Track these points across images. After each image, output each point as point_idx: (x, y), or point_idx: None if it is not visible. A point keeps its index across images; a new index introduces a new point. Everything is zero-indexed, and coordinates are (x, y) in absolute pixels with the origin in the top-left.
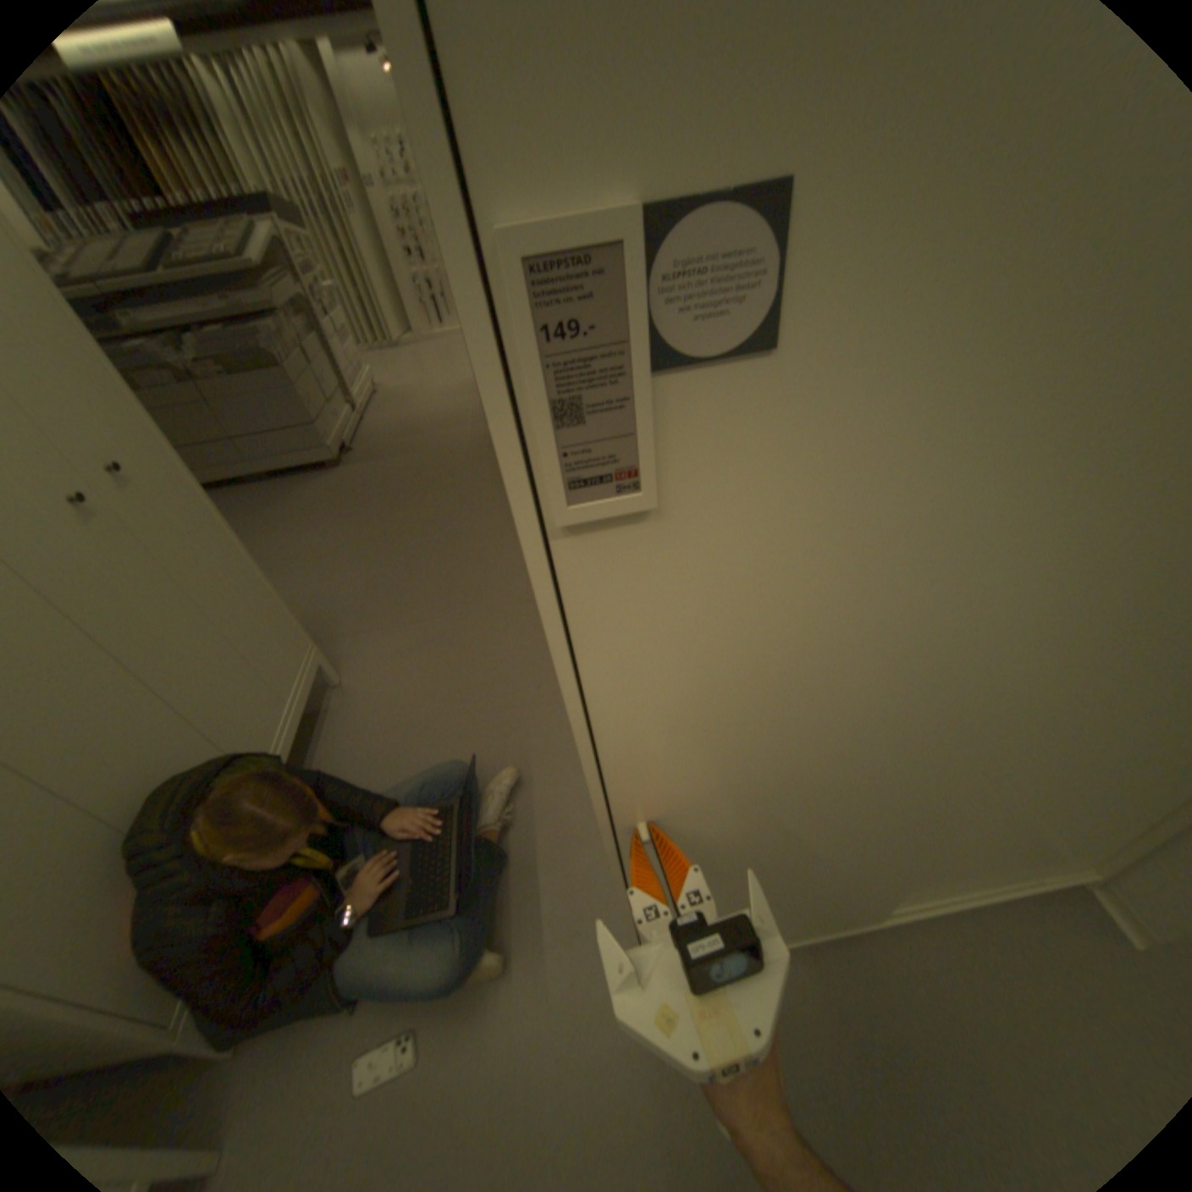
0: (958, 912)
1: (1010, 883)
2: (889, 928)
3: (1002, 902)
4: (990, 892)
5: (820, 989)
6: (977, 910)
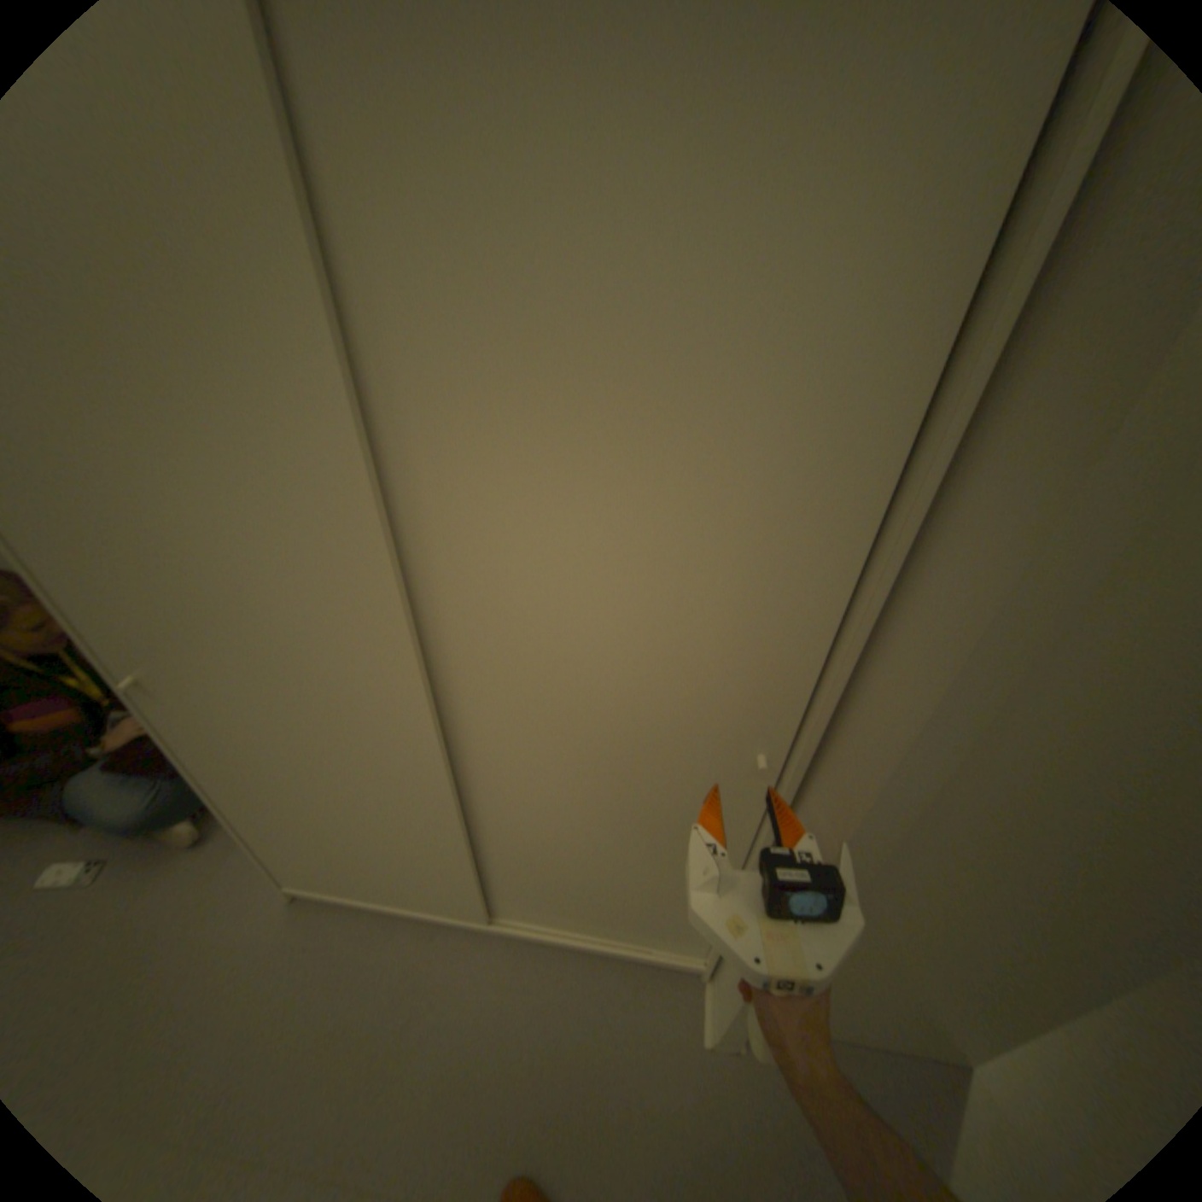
0: (564, 945)
1: (607, 931)
2: (499, 933)
3: (609, 953)
4: (595, 937)
5: (416, 959)
6: (579, 949)
